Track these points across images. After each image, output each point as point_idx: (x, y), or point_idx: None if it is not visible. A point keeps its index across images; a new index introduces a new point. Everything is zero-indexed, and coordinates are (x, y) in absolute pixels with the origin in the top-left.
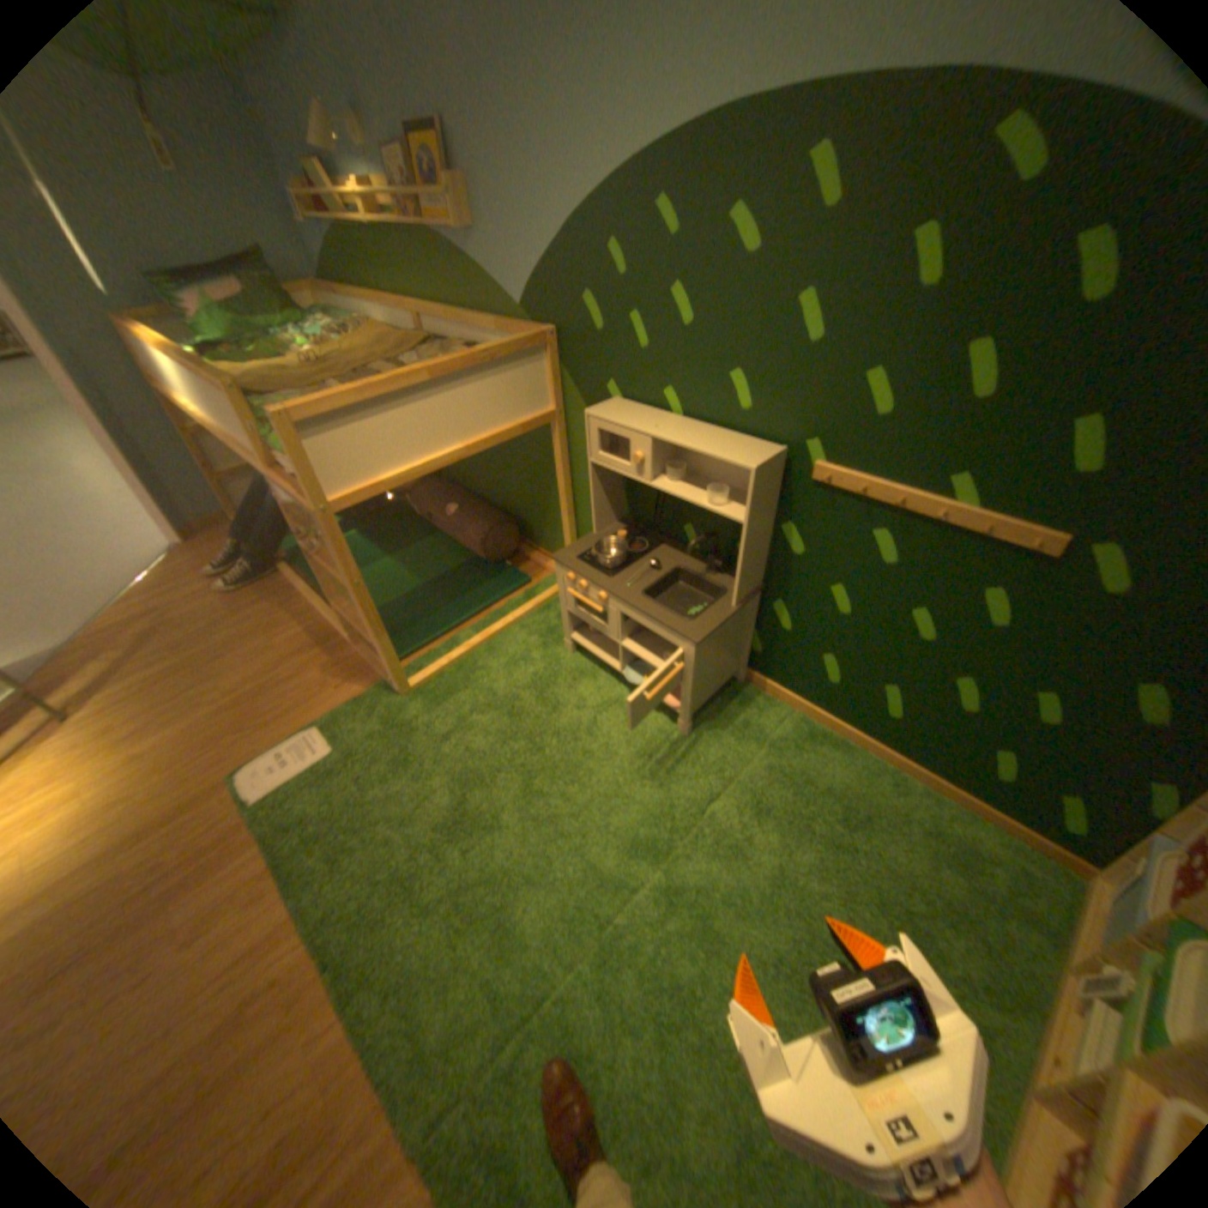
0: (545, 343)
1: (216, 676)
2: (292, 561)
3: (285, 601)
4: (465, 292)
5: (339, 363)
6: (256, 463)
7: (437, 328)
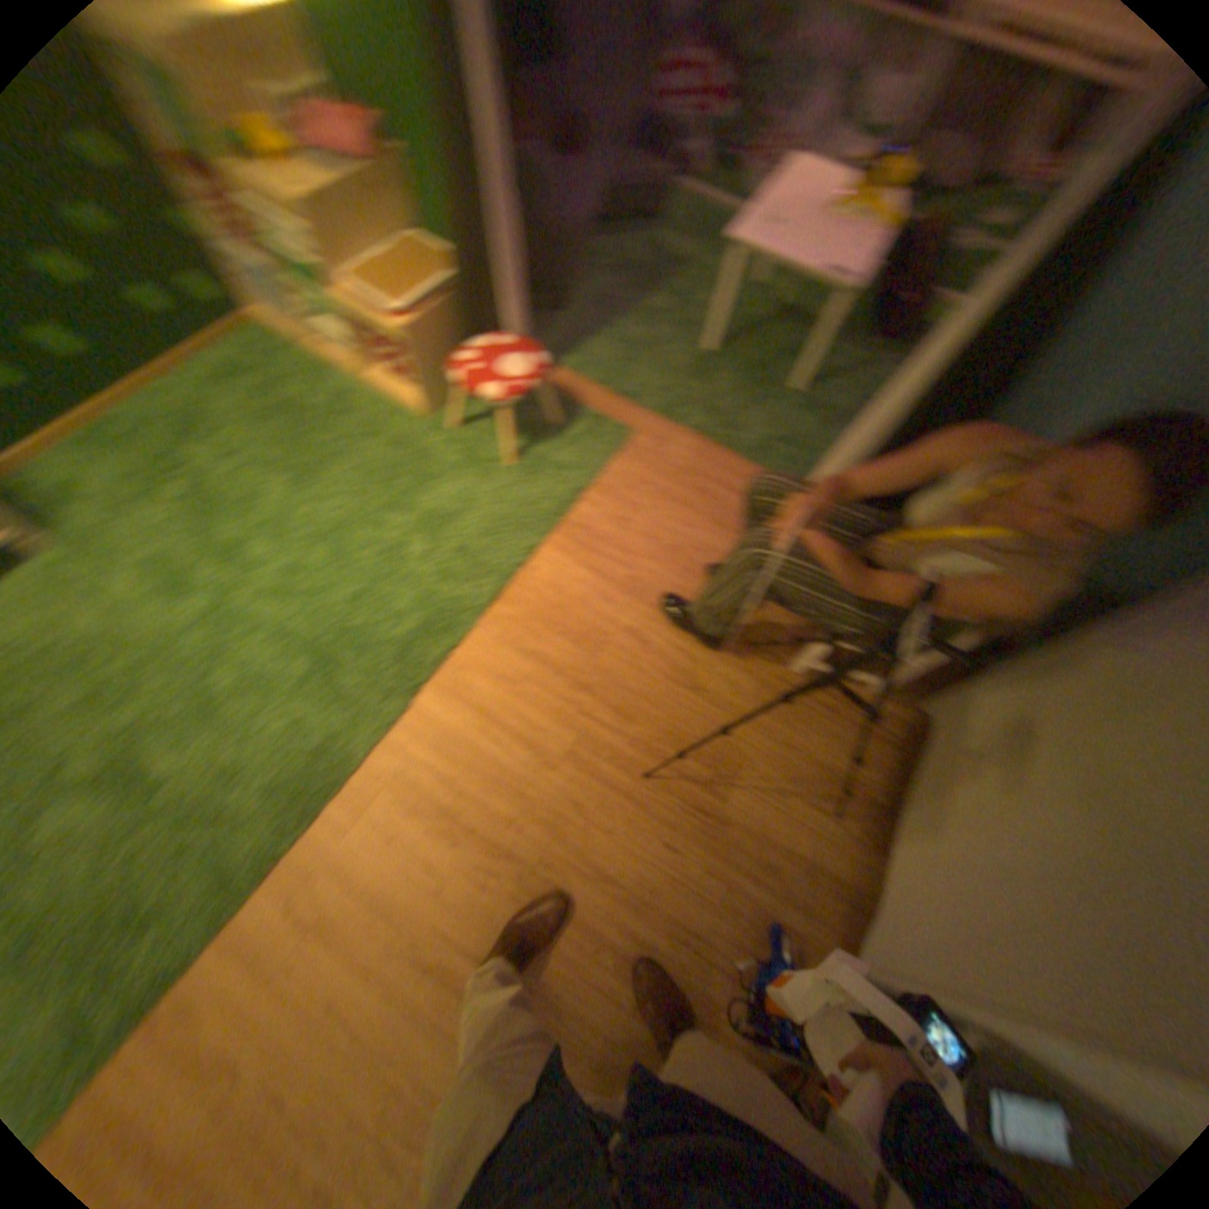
0: None
1: None
2: None
3: None
4: None
5: None
6: None
7: None
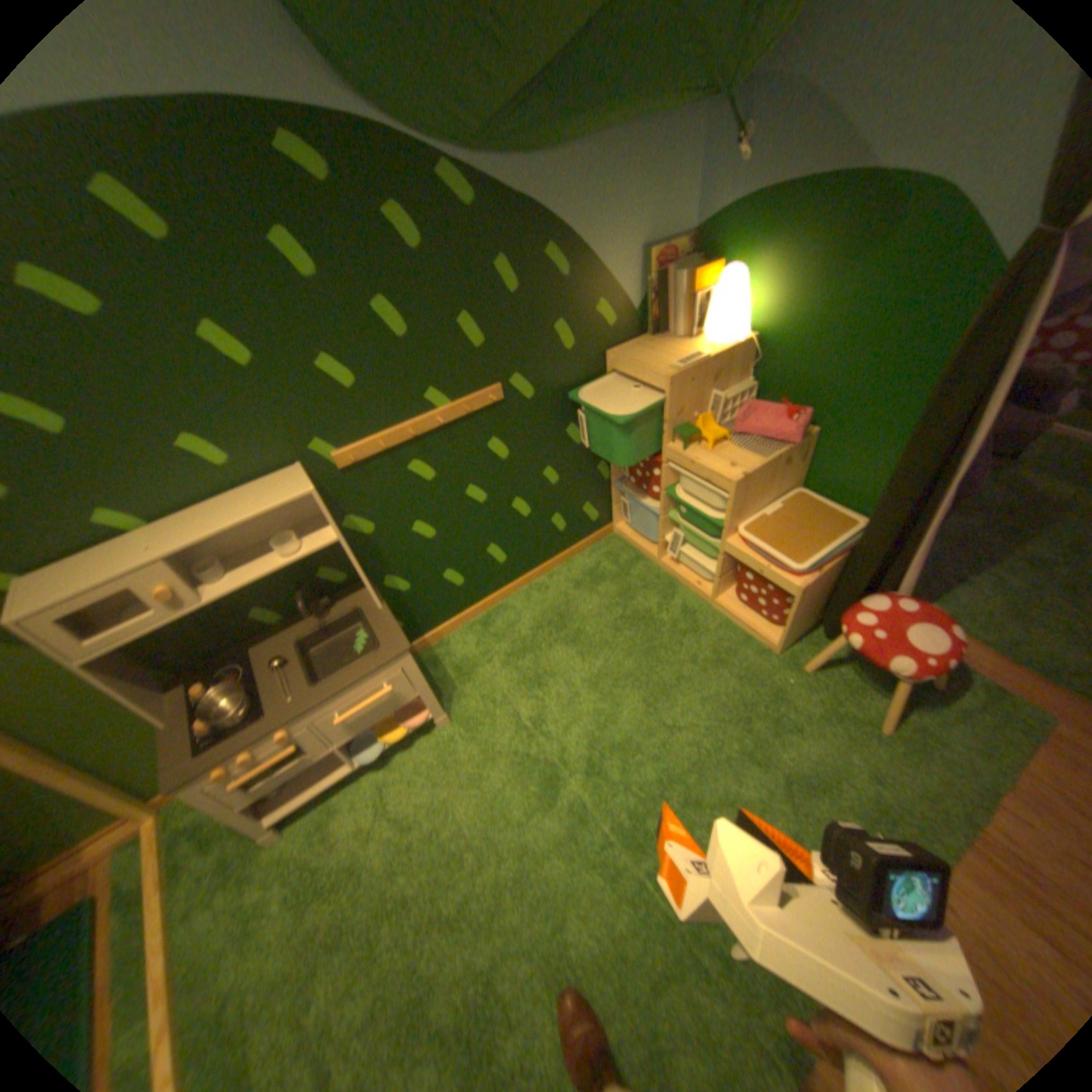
0: None
1: None
2: None
3: None
4: None
5: None
6: None
7: None
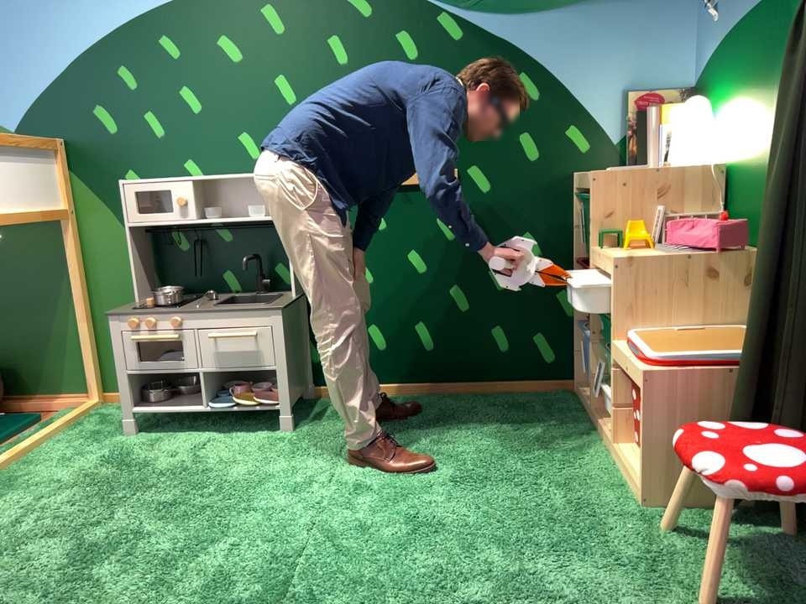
0: (57, 148)
1: None
2: None
3: None
4: None
5: None
6: None
7: None
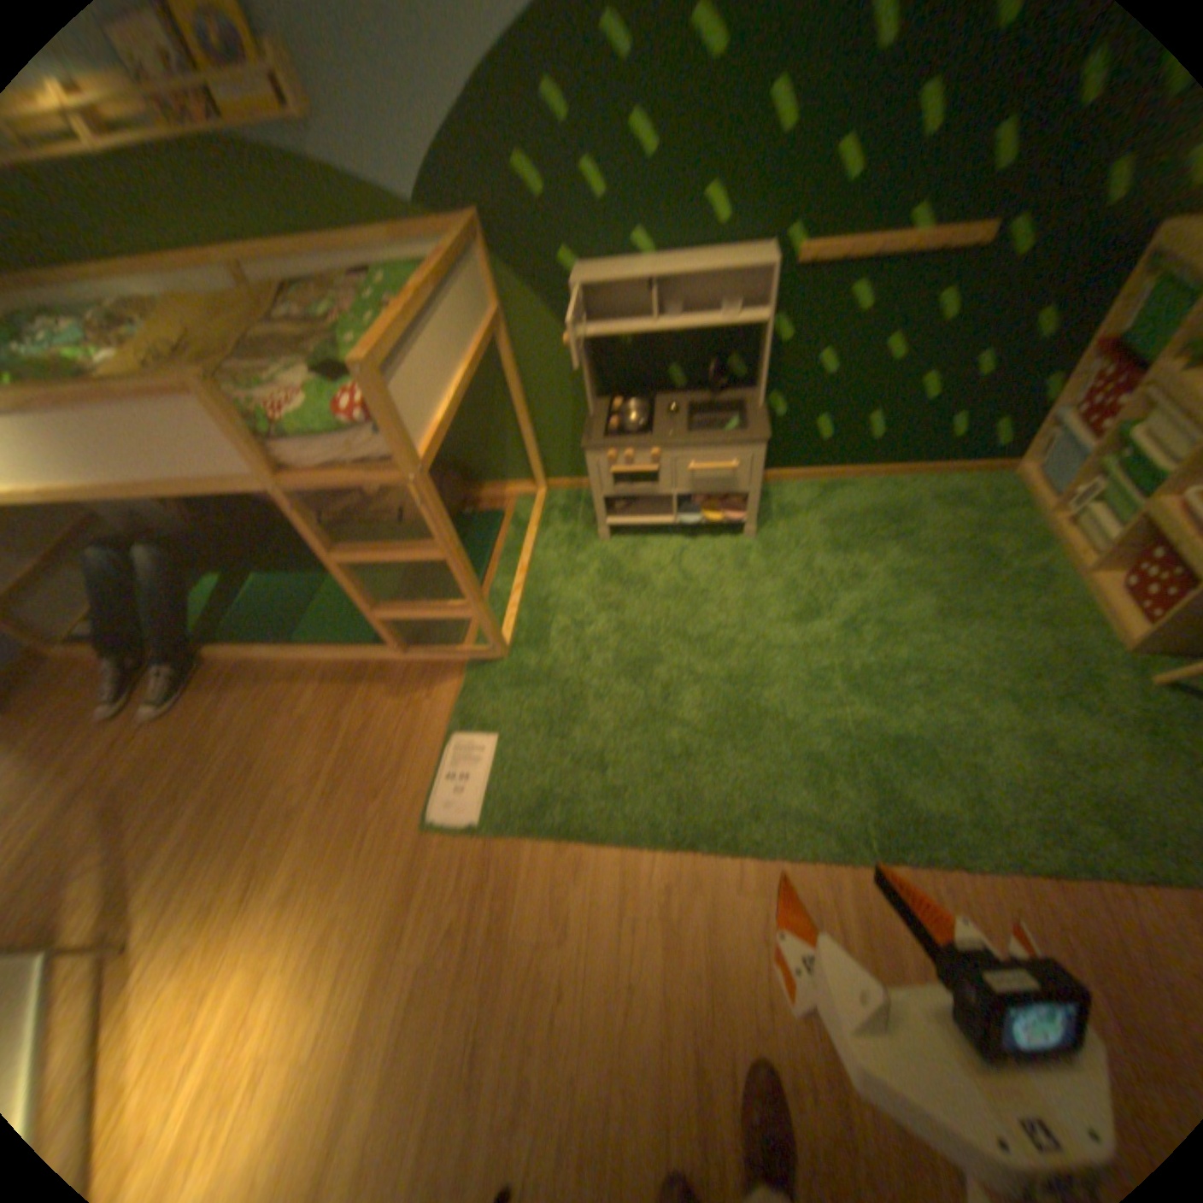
0: (476, 227)
1: (272, 777)
2: (212, 637)
3: (255, 674)
4: (313, 205)
5: (201, 341)
6: (242, 478)
7: (277, 267)
